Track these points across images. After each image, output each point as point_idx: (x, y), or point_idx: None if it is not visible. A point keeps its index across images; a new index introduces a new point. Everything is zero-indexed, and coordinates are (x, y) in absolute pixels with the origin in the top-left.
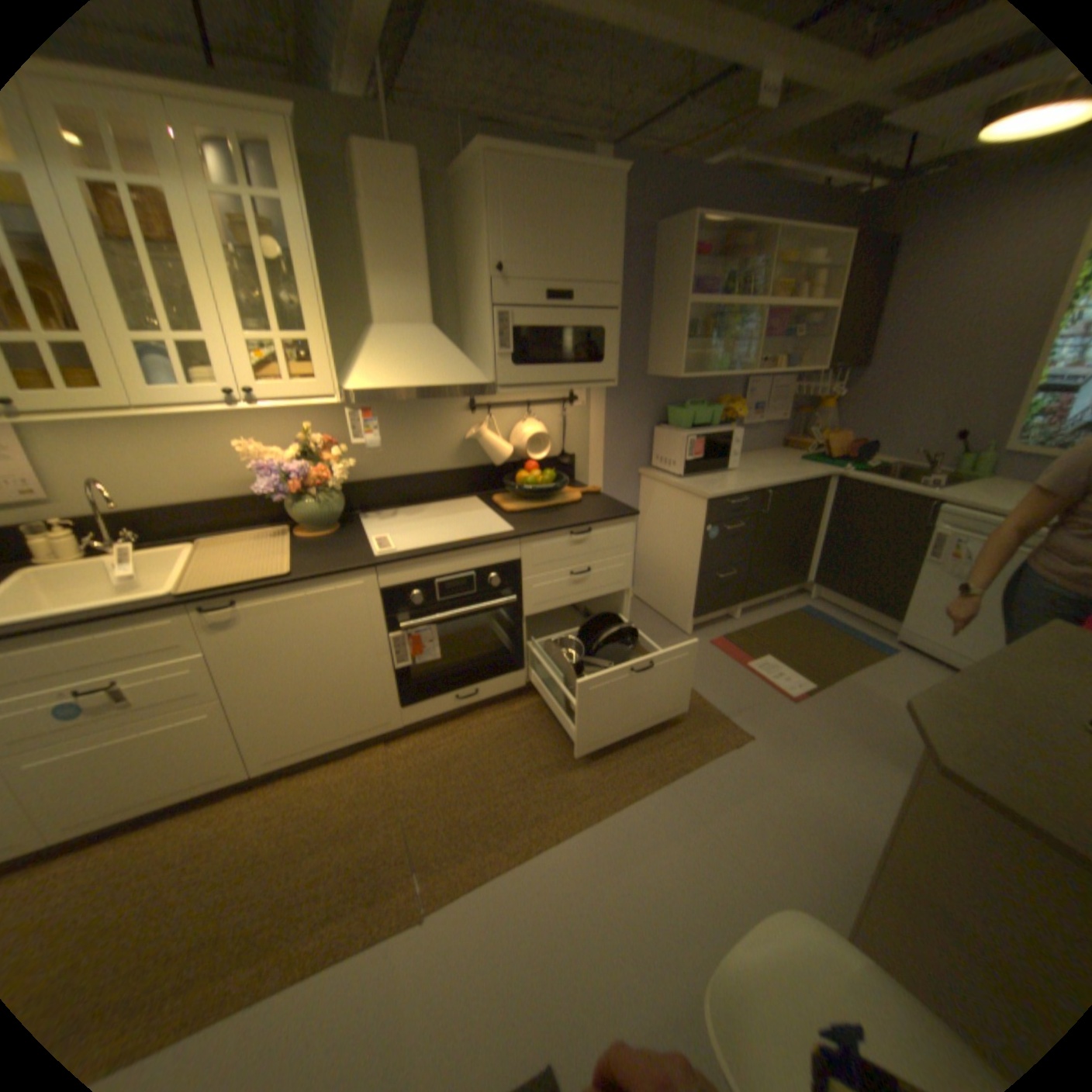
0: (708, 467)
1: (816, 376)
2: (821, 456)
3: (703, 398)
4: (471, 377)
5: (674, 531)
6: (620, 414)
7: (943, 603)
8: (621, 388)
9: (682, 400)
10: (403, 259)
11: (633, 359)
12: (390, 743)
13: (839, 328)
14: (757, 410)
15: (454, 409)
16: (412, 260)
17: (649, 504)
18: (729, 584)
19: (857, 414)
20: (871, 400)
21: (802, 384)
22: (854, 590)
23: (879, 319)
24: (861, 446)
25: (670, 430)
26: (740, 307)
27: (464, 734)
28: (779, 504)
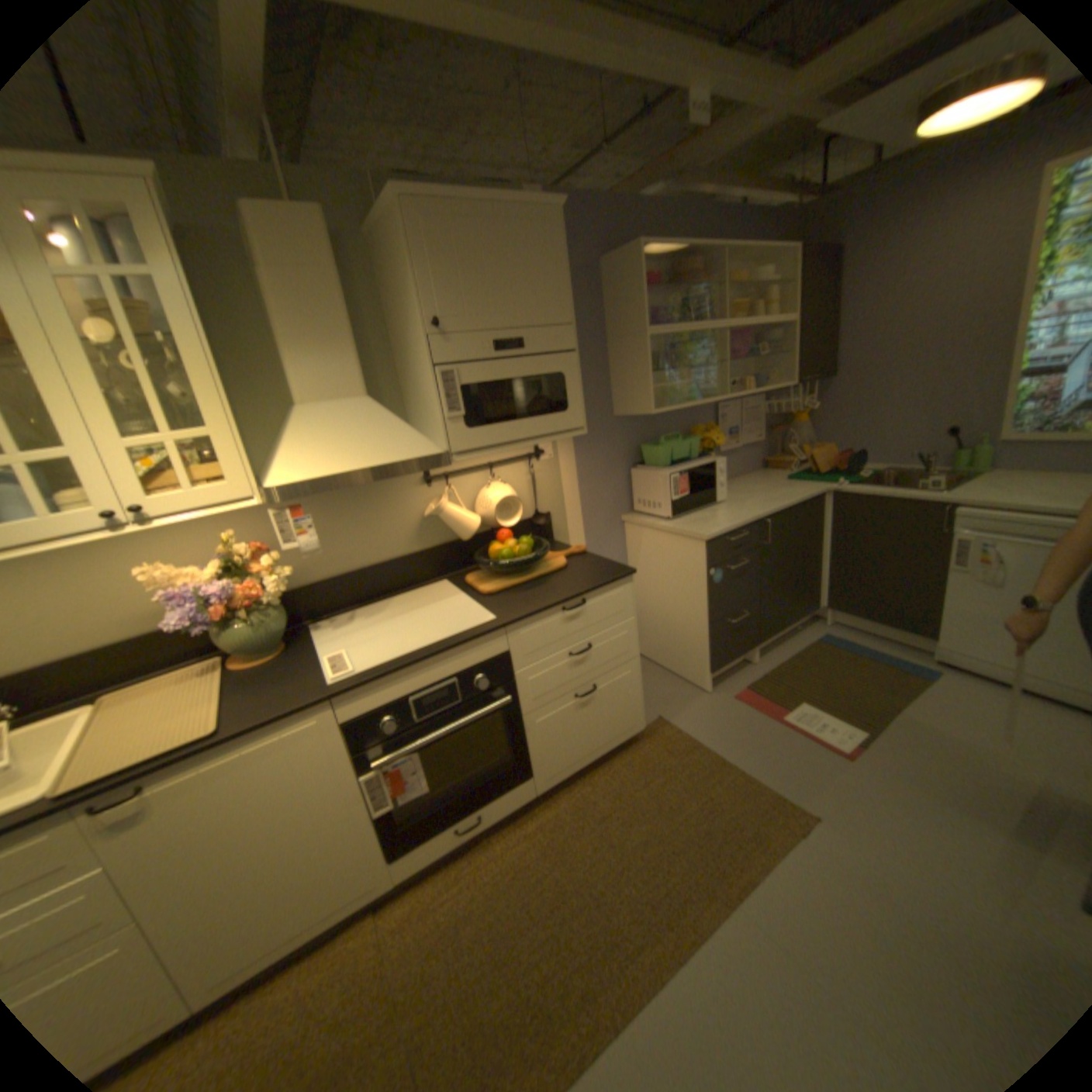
0: (696, 504)
1: (784, 393)
2: (806, 473)
3: (675, 430)
4: (418, 447)
5: (672, 579)
6: (591, 461)
7: (980, 615)
8: (588, 433)
9: (654, 436)
10: (320, 326)
11: (596, 401)
12: (378, 911)
13: (801, 341)
14: (732, 435)
15: (406, 484)
16: (331, 325)
17: (638, 552)
18: (742, 628)
19: (832, 425)
20: (844, 409)
21: (771, 403)
22: (874, 611)
23: (837, 328)
24: (846, 457)
25: (649, 470)
26: (698, 333)
27: (471, 879)
28: (779, 532)
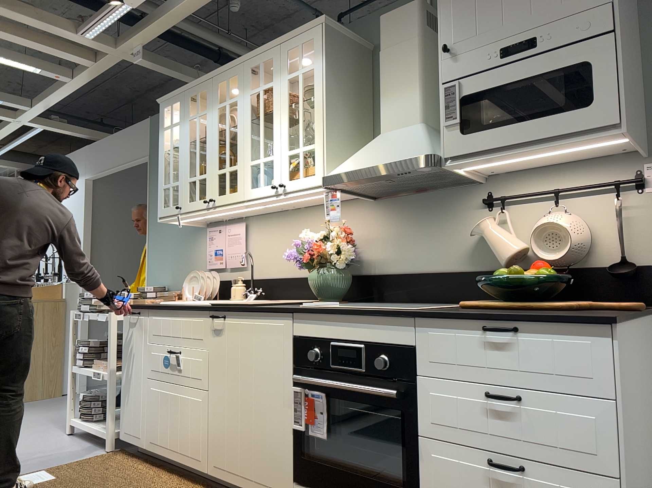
0: None
1: None
2: None
3: None
4: (414, 152)
5: None
6: None
7: None
8: None
9: None
10: (401, 79)
11: None
12: None
13: None
14: None
15: (469, 205)
16: (407, 77)
17: None
18: None
19: None
20: None
21: None
22: None
23: None
24: None
25: None
26: None
27: None
28: None
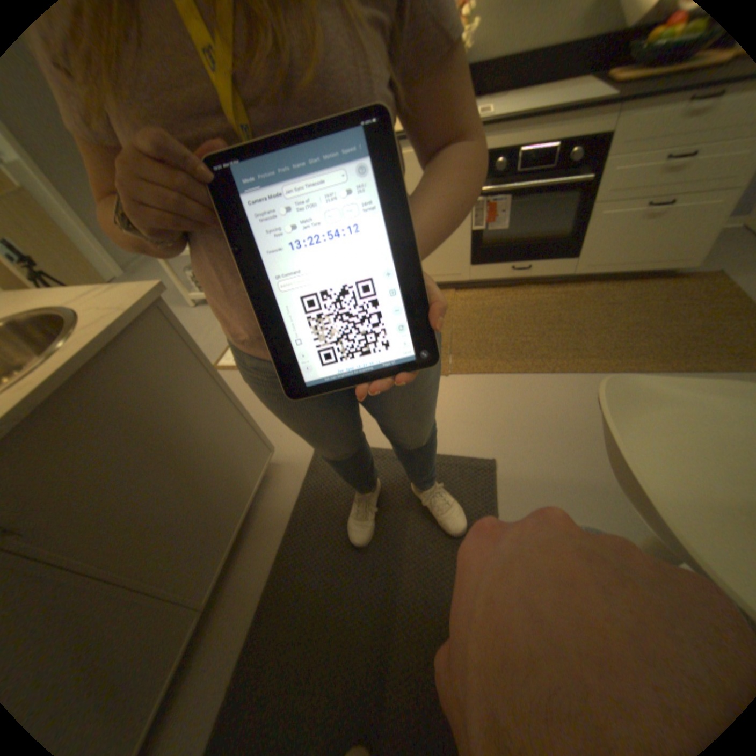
0: None
1: None
2: None
3: None
4: None
5: None
6: None
7: None
8: None
9: None
10: None
11: None
12: (459, 289)
13: None
14: None
15: None
16: None
17: None
18: None
19: None
20: None
21: None
22: None
23: None
24: None
25: None
26: None
27: (511, 296)
28: None
